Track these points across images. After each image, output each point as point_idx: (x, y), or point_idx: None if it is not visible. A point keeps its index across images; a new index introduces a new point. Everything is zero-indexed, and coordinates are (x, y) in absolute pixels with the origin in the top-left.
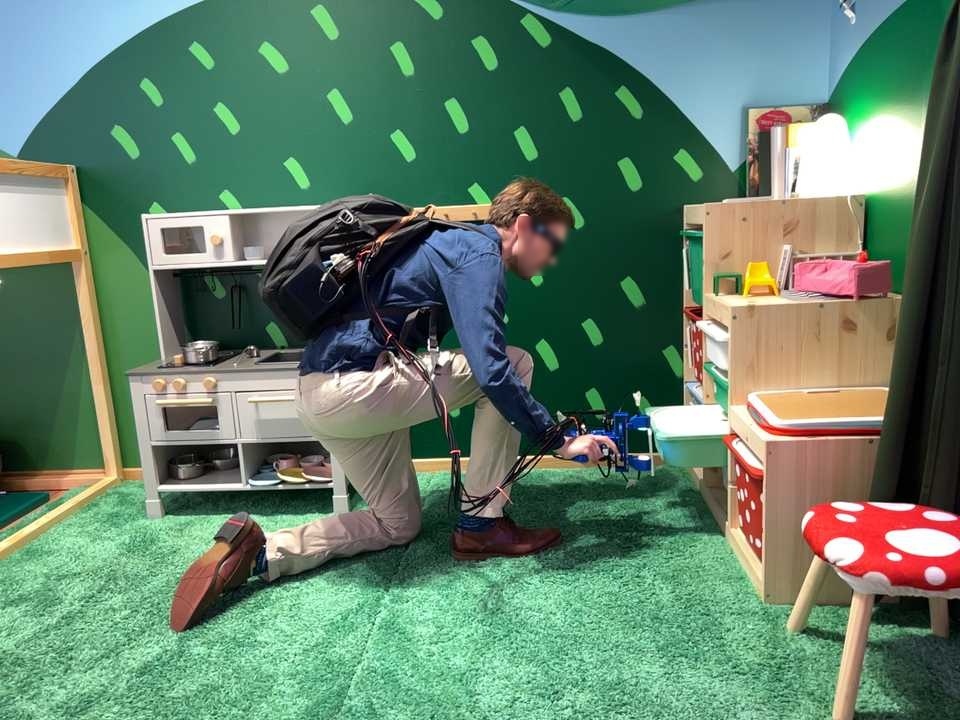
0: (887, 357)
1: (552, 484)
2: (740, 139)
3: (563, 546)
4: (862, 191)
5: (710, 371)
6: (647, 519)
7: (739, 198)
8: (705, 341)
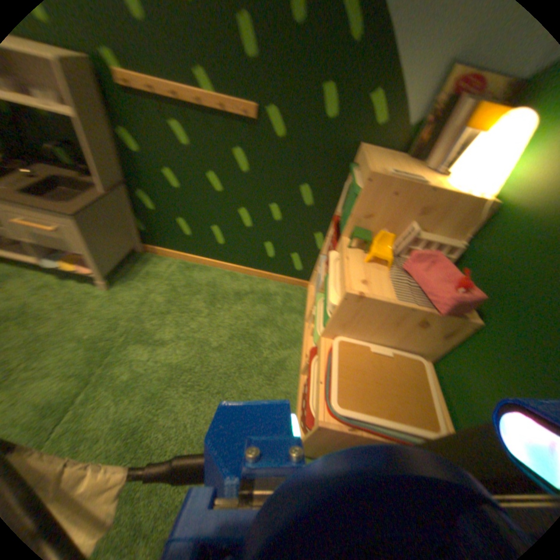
0: (436, 343)
1: (234, 287)
2: (434, 94)
3: (212, 354)
4: (501, 195)
5: (325, 287)
6: (268, 336)
7: (406, 148)
8: (332, 262)
